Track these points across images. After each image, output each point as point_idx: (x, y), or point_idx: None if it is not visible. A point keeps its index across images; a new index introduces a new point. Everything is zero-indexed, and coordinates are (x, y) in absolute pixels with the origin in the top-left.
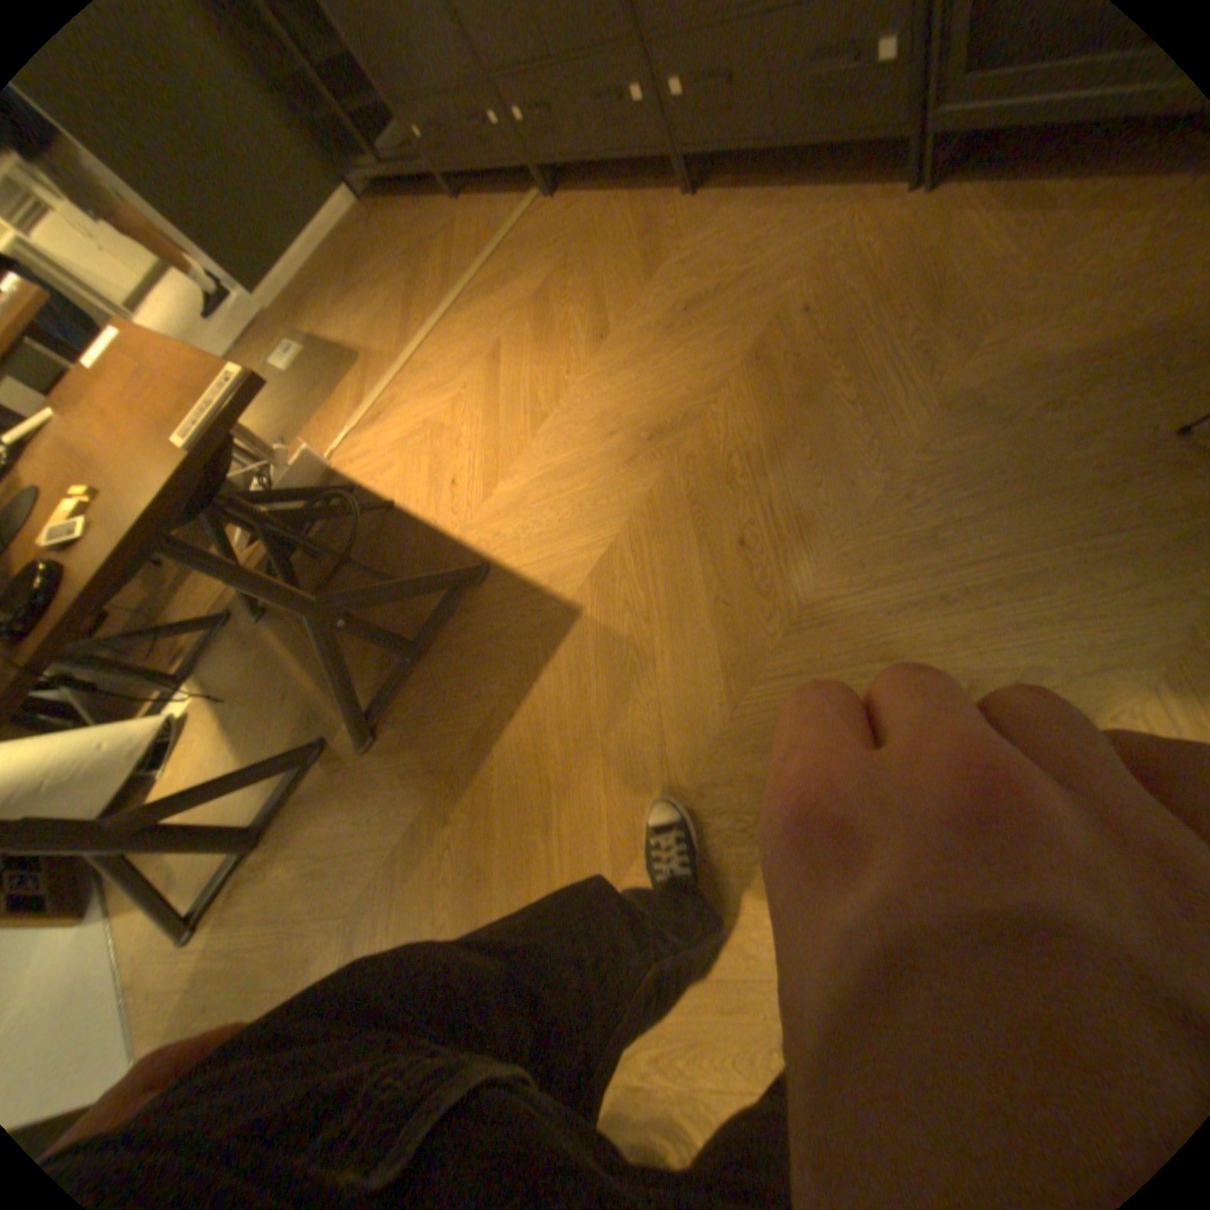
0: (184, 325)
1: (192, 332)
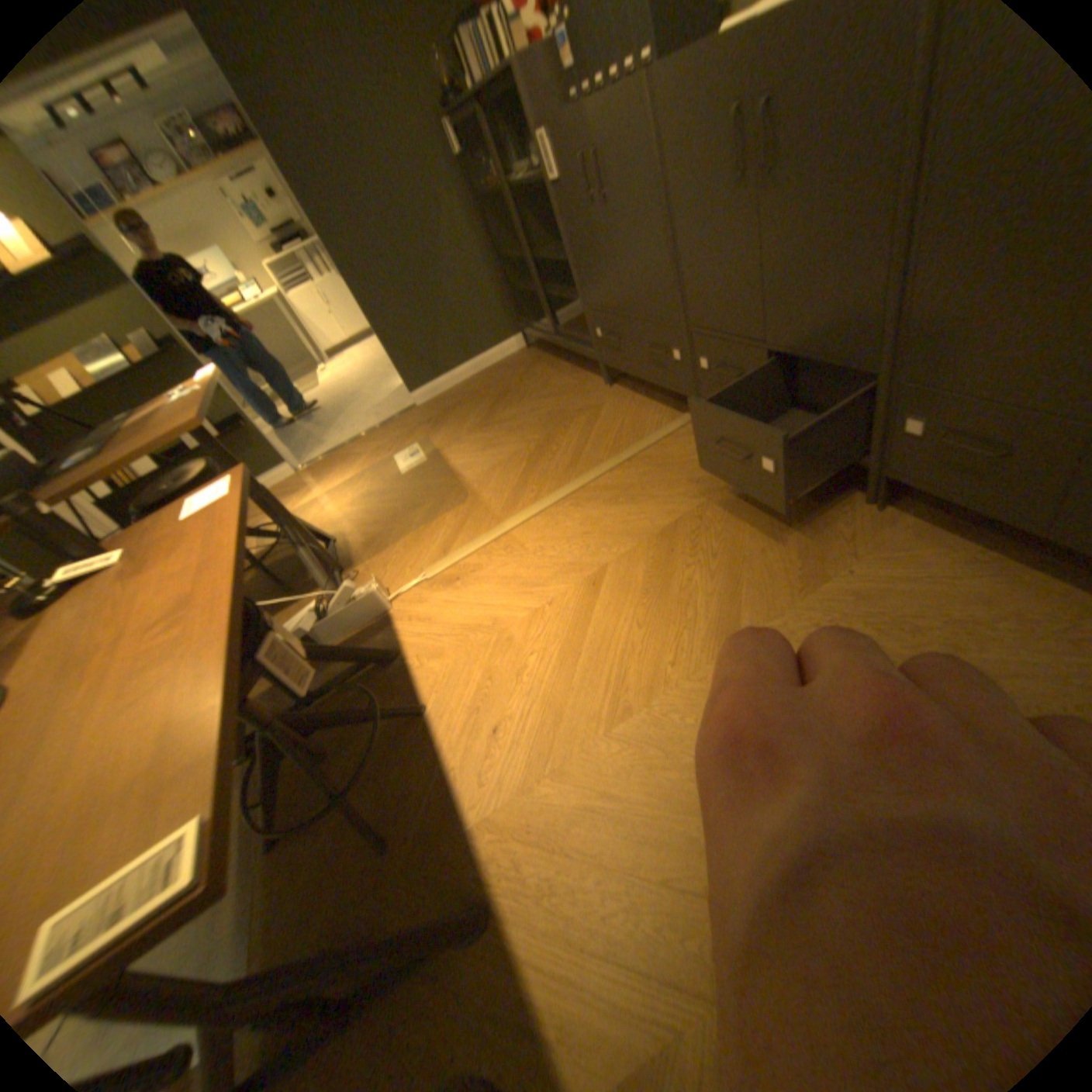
0: (354, 388)
1: (355, 398)
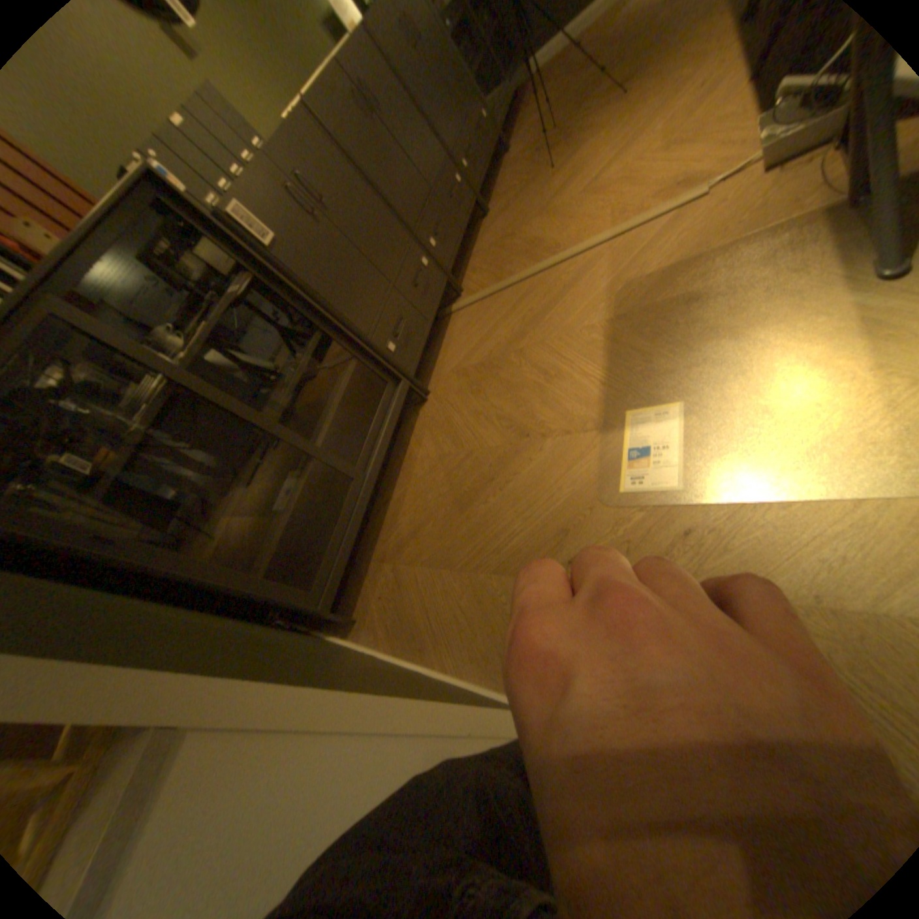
0: None
1: None
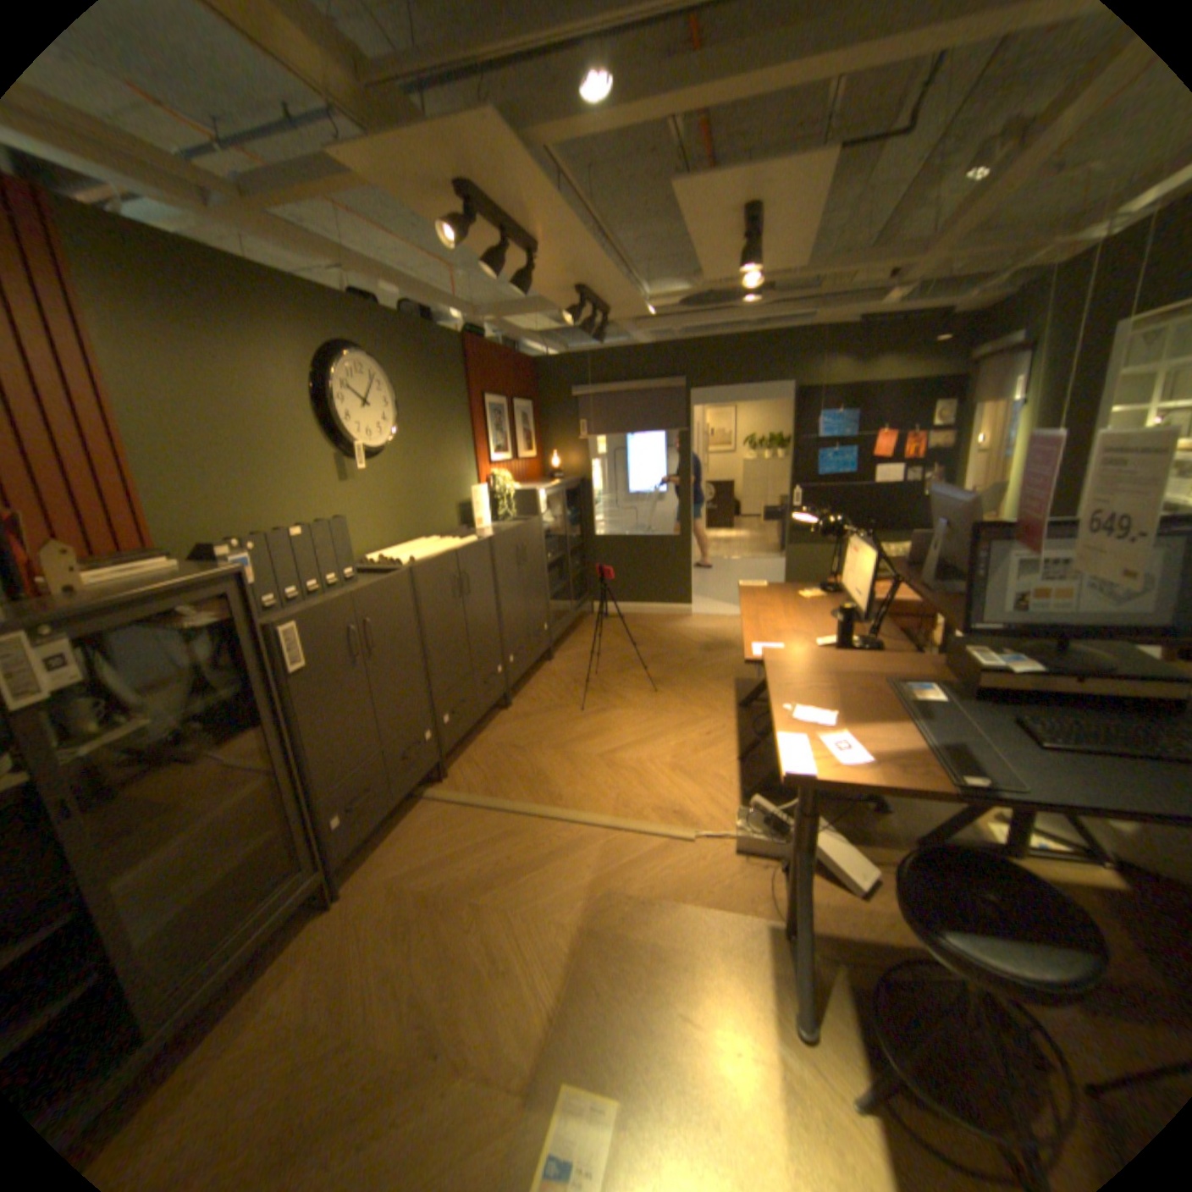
0: None
1: None
